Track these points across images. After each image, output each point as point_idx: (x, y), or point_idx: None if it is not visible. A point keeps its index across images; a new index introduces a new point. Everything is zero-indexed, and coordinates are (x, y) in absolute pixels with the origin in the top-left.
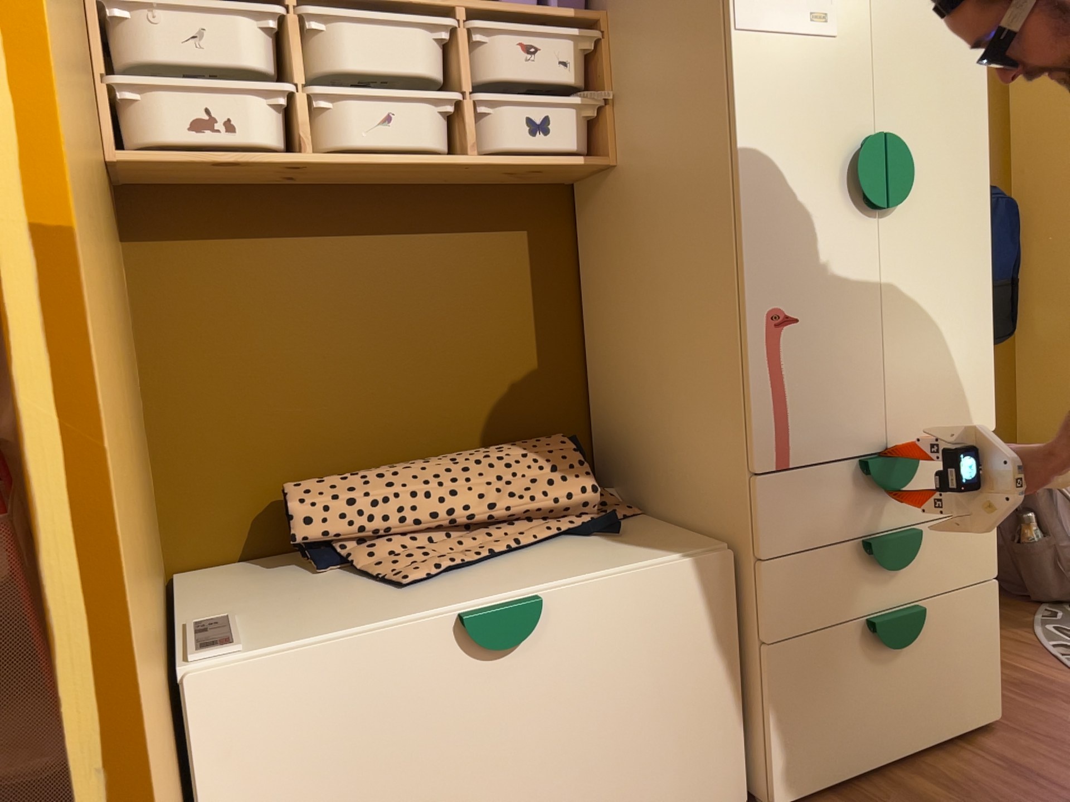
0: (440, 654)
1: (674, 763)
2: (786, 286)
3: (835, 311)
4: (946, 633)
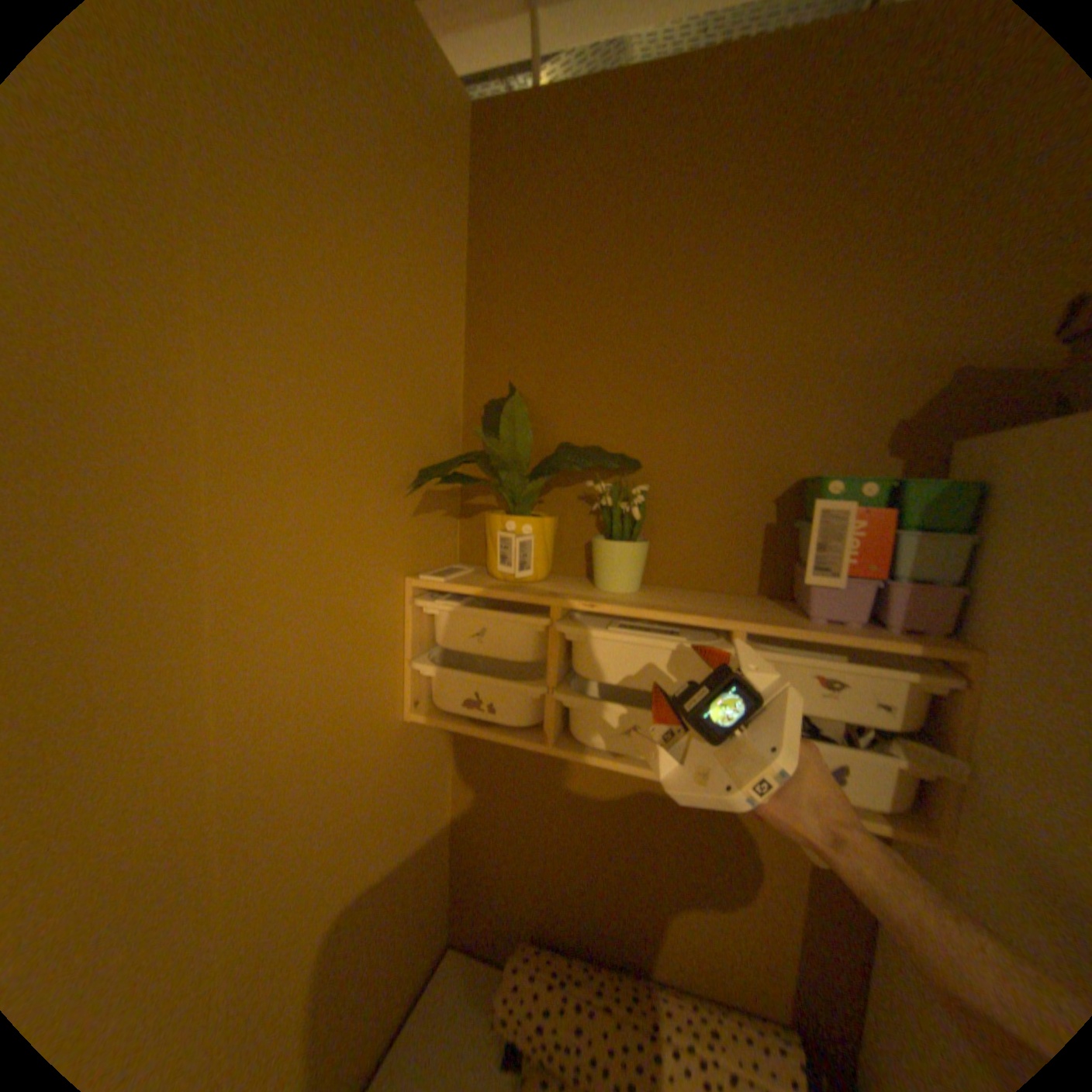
0: None
1: None
2: None
3: None
4: None
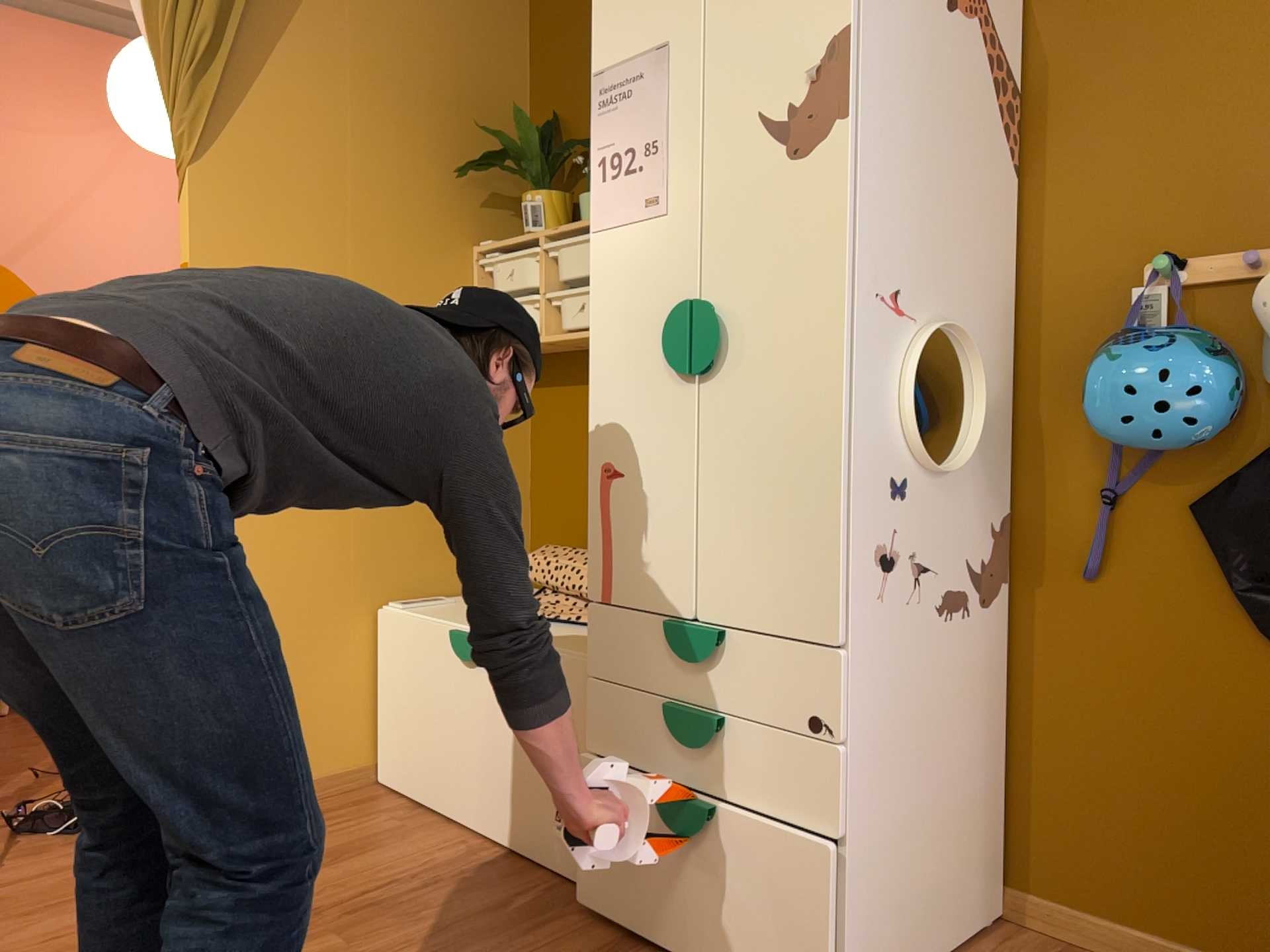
0: (447, 647)
1: (548, 813)
2: (615, 443)
3: (652, 469)
4: (759, 864)
